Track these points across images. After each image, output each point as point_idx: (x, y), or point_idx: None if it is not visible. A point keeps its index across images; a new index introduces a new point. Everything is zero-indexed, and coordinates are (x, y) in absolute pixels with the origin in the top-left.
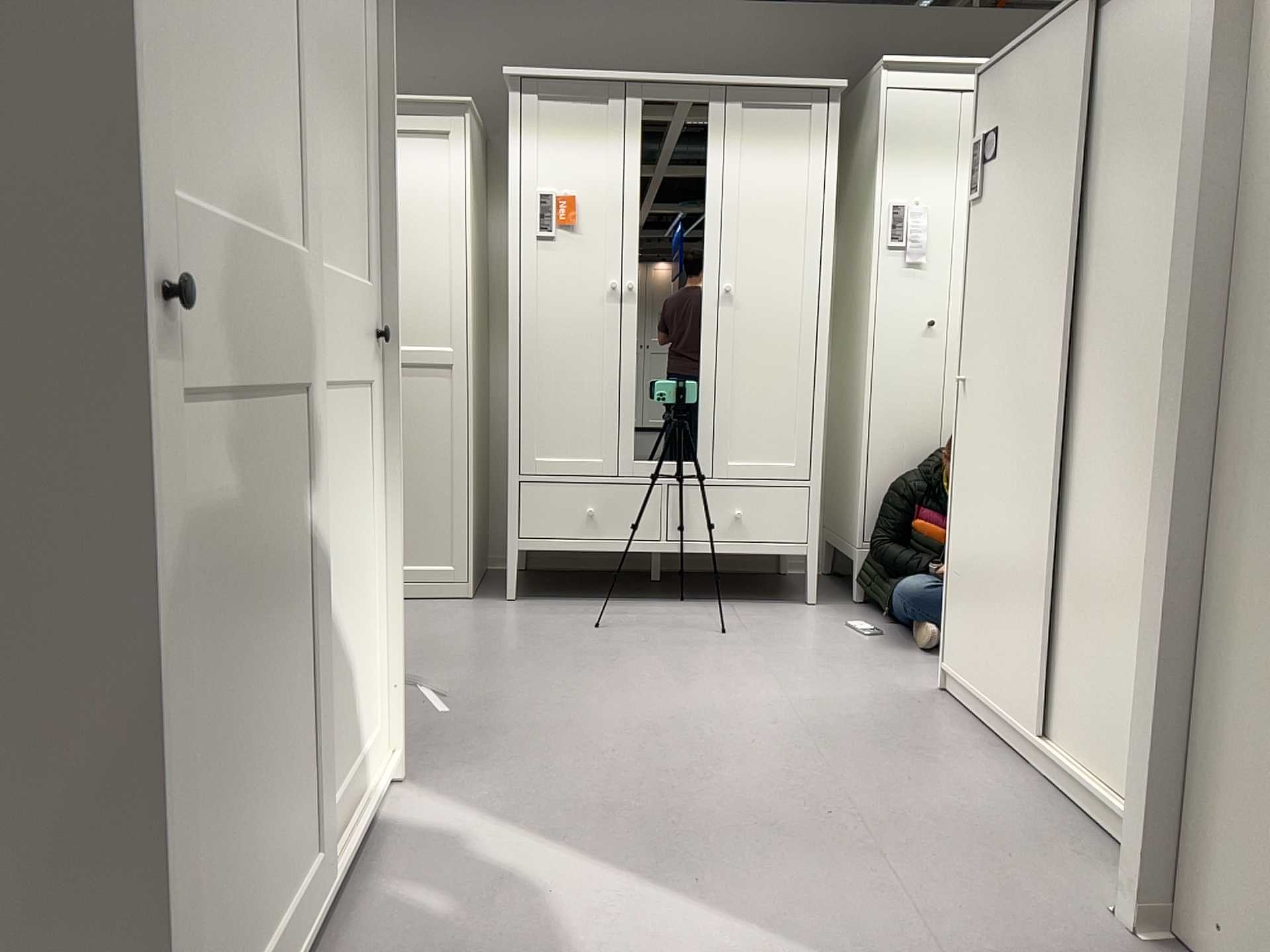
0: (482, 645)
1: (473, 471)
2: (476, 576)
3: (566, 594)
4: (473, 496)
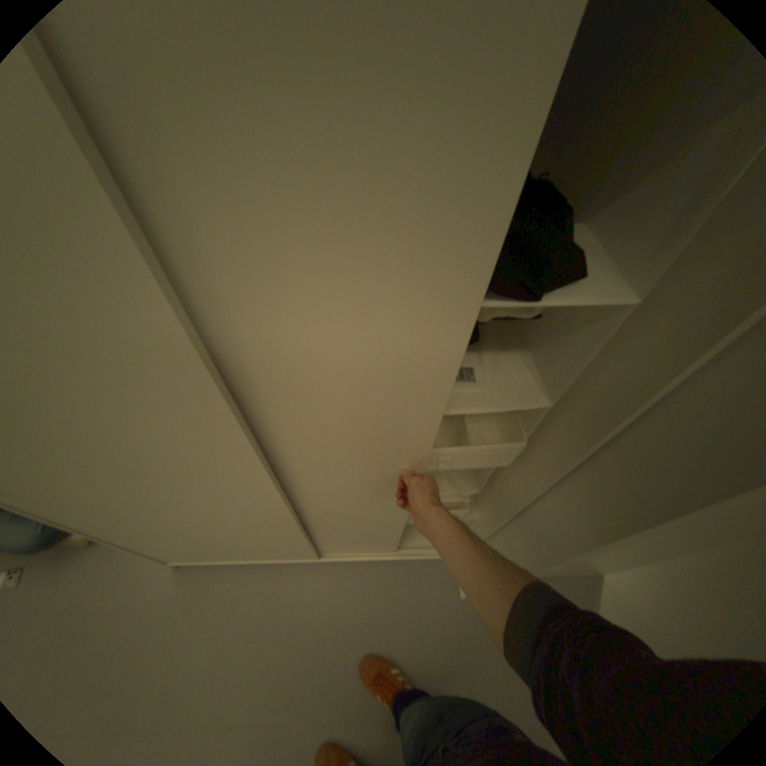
0: None
1: None
2: None
3: None
4: None
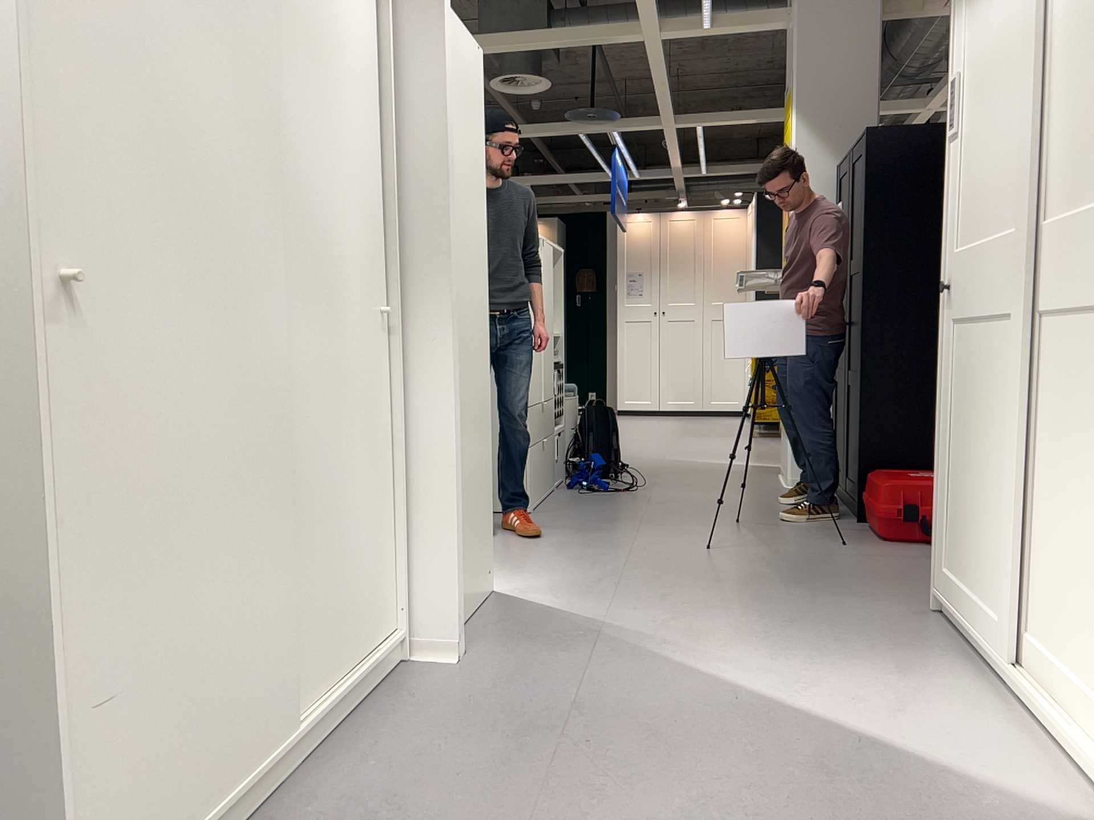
0: None
1: None
2: None
3: None
4: None
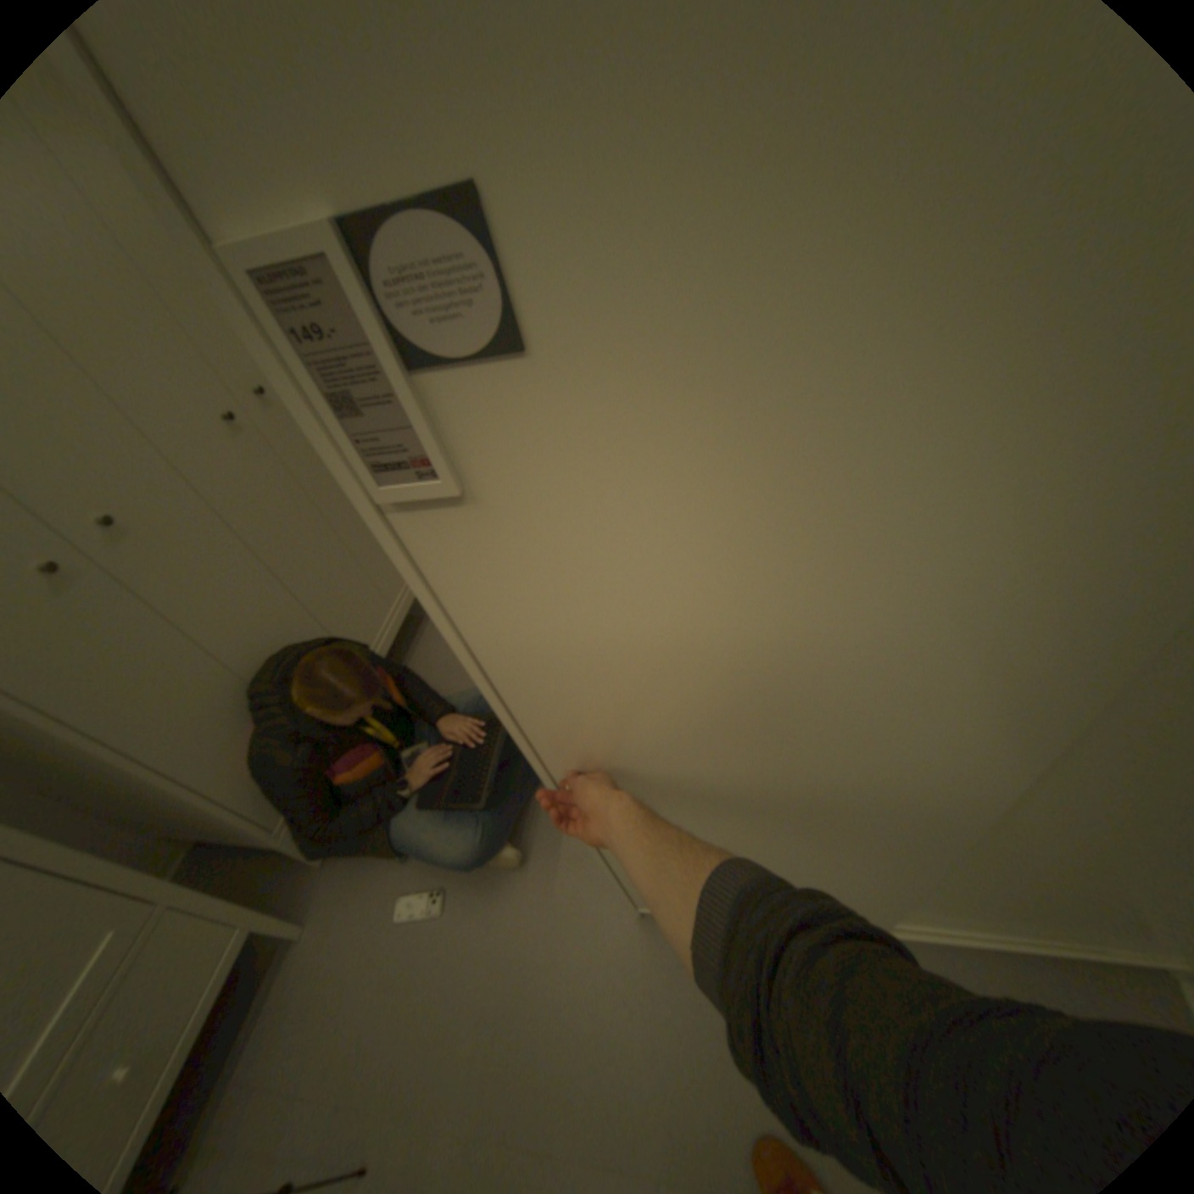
0: None
1: None
2: None
3: None
4: None
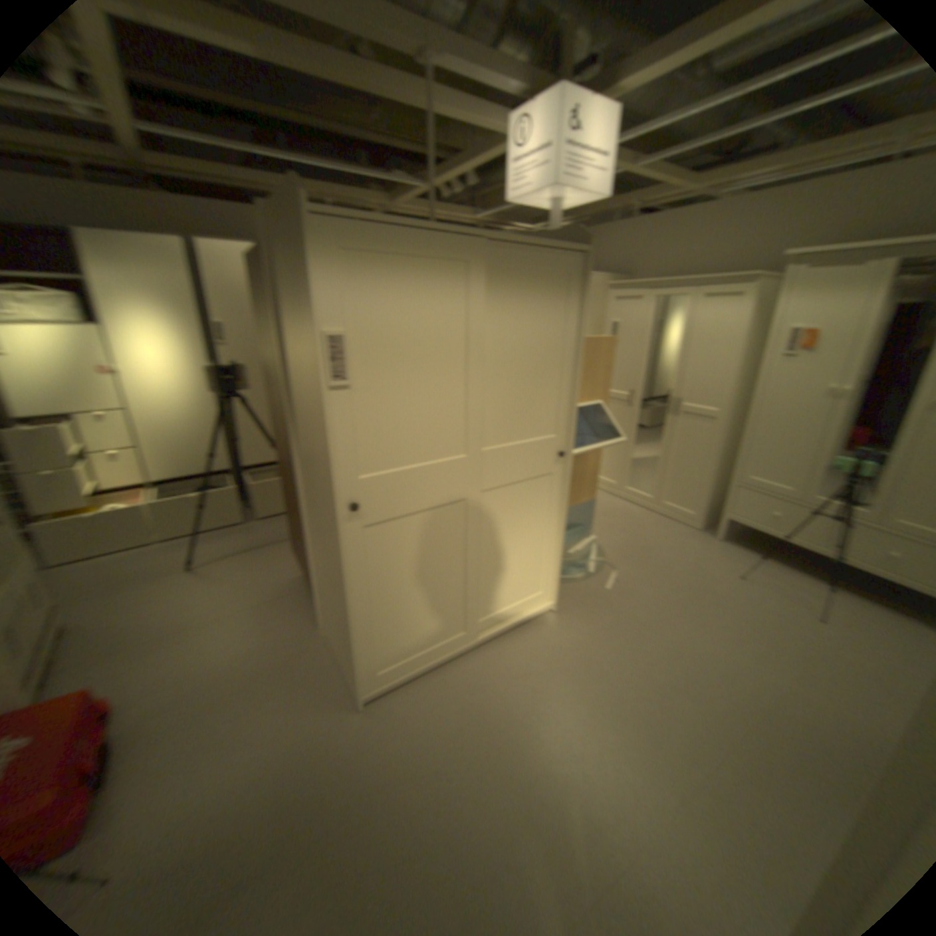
0: (673, 561)
1: (720, 472)
2: (715, 520)
3: (760, 548)
4: (717, 484)
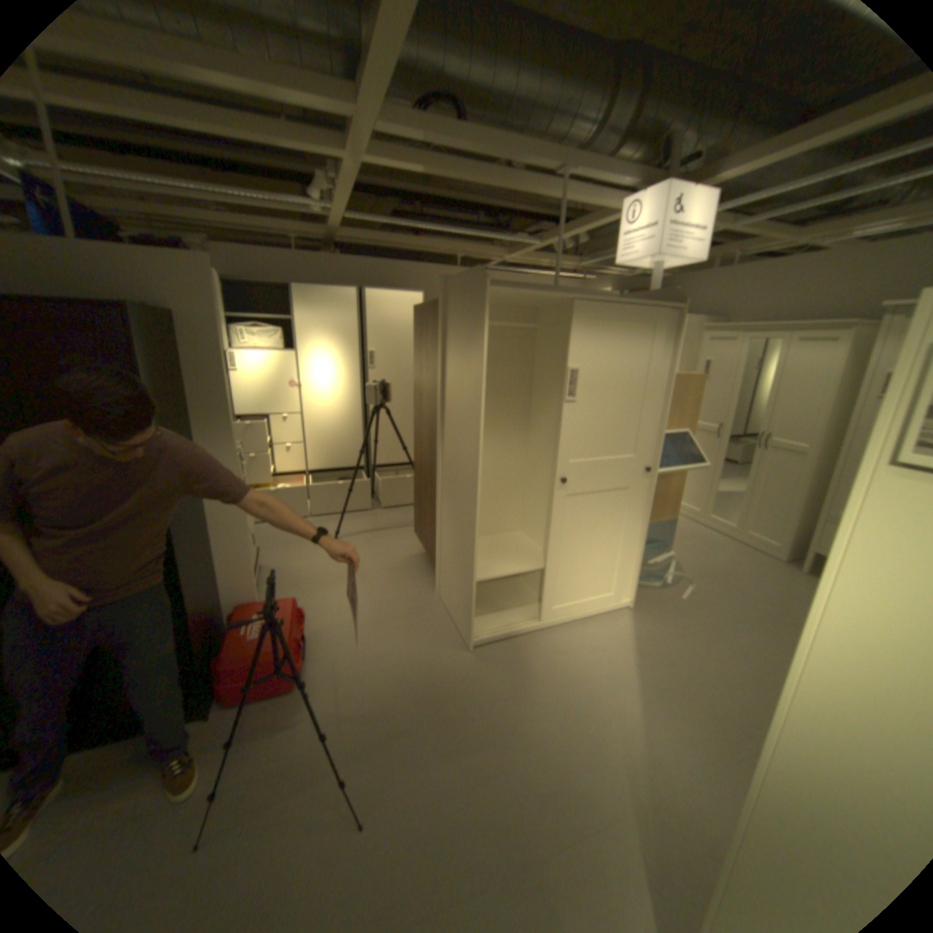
0: (751, 584)
1: (808, 506)
2: (801, 554)
3: None
4: (804, 518)
